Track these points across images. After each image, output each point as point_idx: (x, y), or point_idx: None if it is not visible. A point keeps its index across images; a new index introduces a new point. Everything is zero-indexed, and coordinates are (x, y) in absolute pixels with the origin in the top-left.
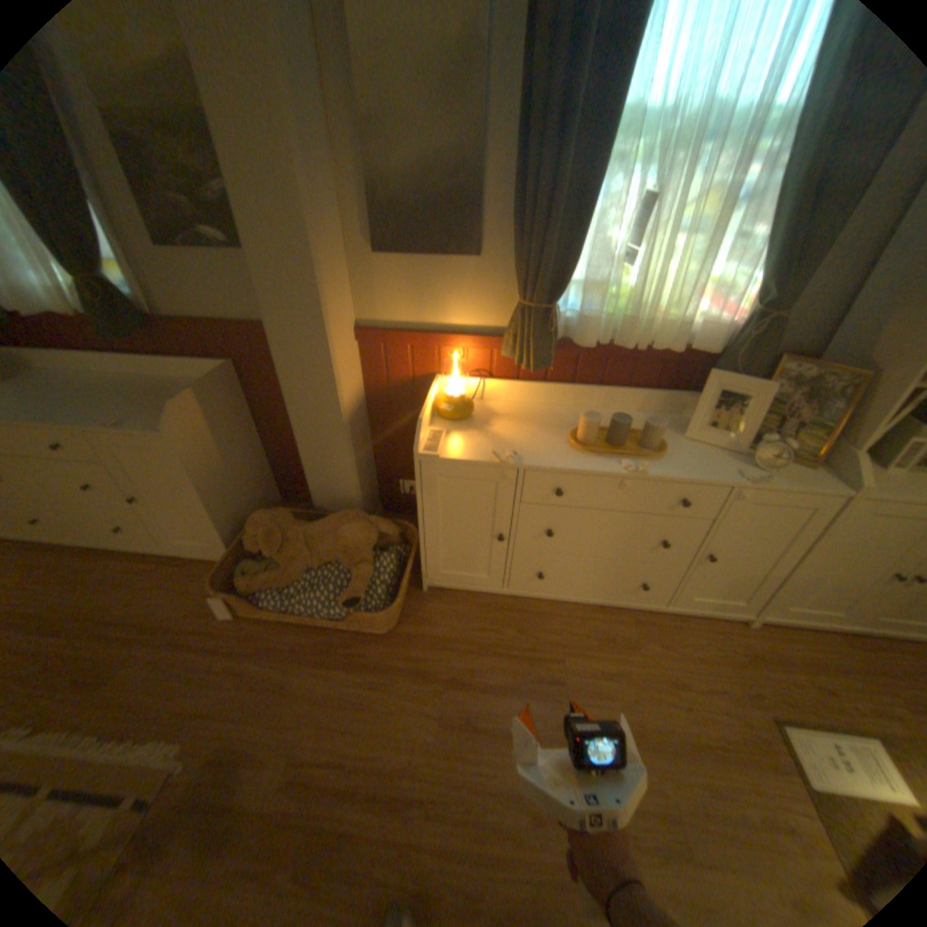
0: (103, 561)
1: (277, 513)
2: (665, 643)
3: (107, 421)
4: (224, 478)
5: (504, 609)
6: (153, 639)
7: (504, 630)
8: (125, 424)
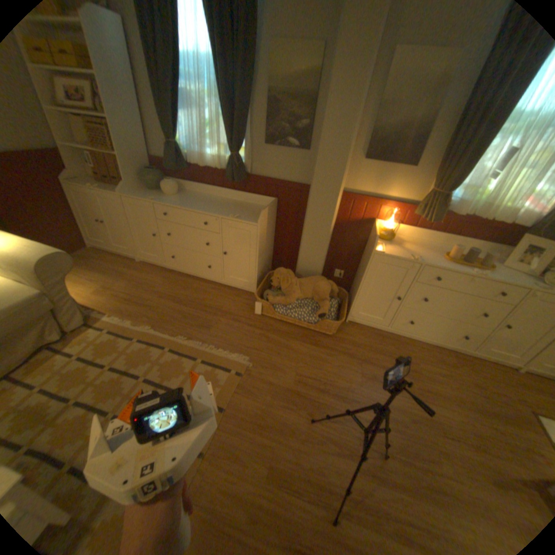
0: (195, 281)
1: (288, 270)
2: (472, 368)
3: (233, 215)
4: (264, 251)
5: (387, 337)
6: (226, 315)
7: (388, 346)
8: (239, 217)
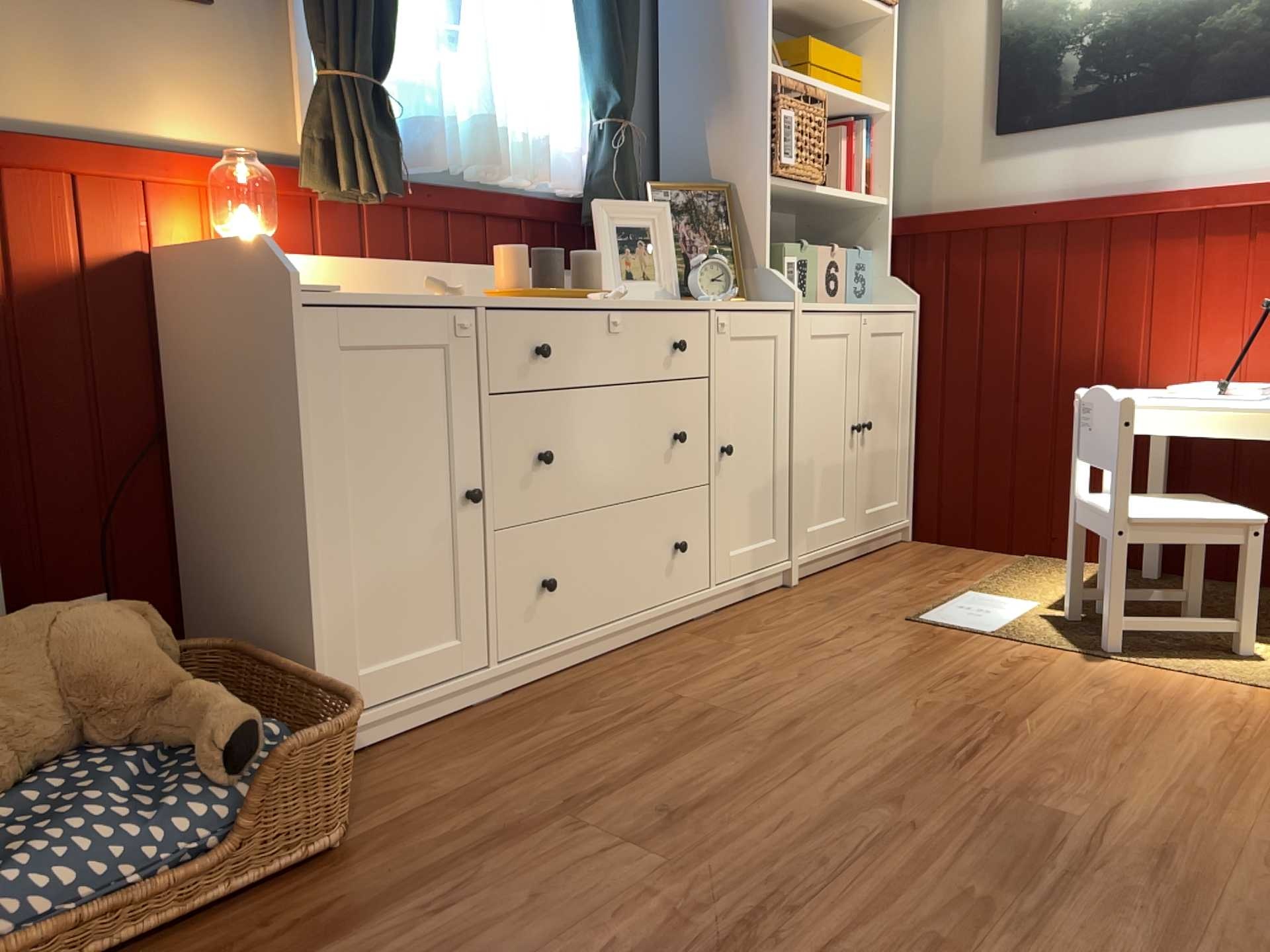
0: None
1: None
2: (746, 630)
3: None
4: None
5: (511, 711)
6: None
7: (551, 724)
8: None
